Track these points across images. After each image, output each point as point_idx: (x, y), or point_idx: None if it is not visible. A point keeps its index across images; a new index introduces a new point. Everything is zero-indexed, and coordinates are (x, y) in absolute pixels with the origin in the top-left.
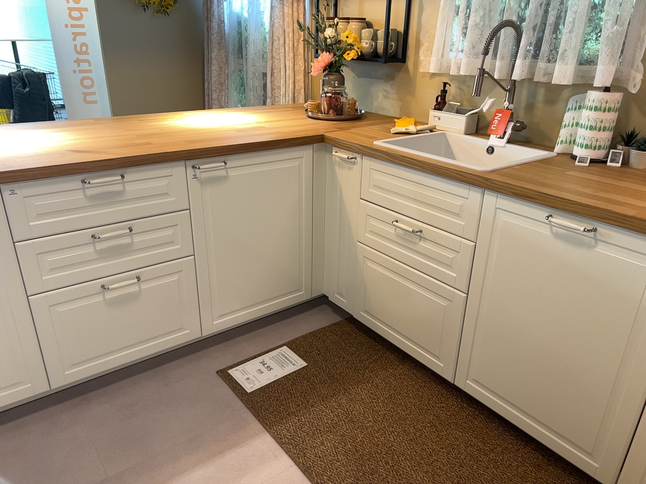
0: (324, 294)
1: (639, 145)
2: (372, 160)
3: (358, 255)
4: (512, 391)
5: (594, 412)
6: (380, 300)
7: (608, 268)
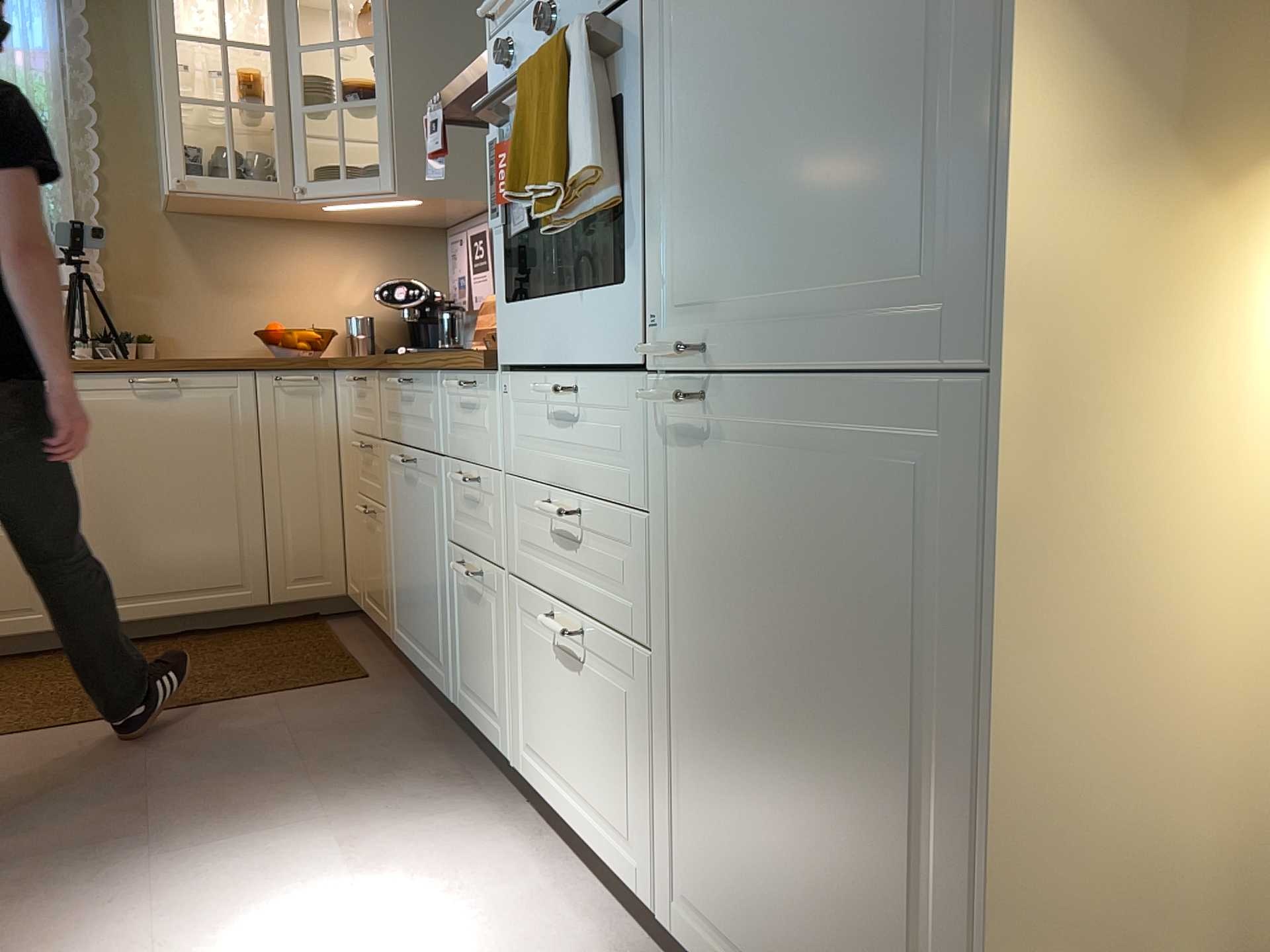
0: None
1: (123, 337)
2: None
3: None
4: (146, 581)
5: (230, 542)
6: None
7: (196, 408)
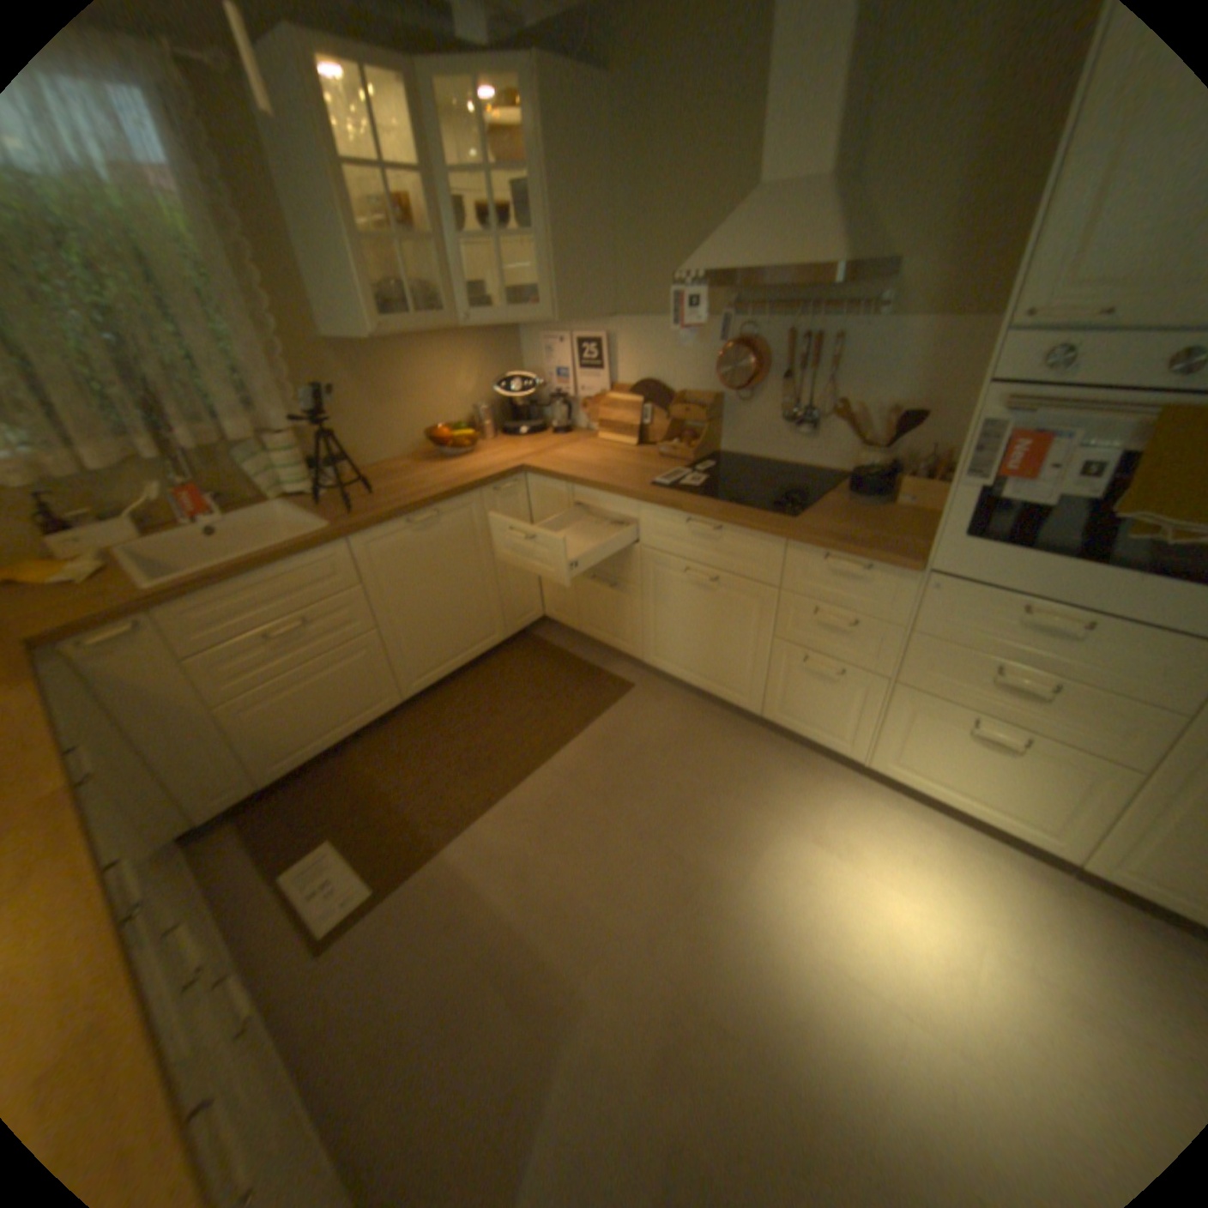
0: (174, 842)
1: (326, 465)
2: (172, 610)
3: (220, 729)
4: (441, 655)
5: (482, 612)
6: (288, 733)
7: (449, 529)
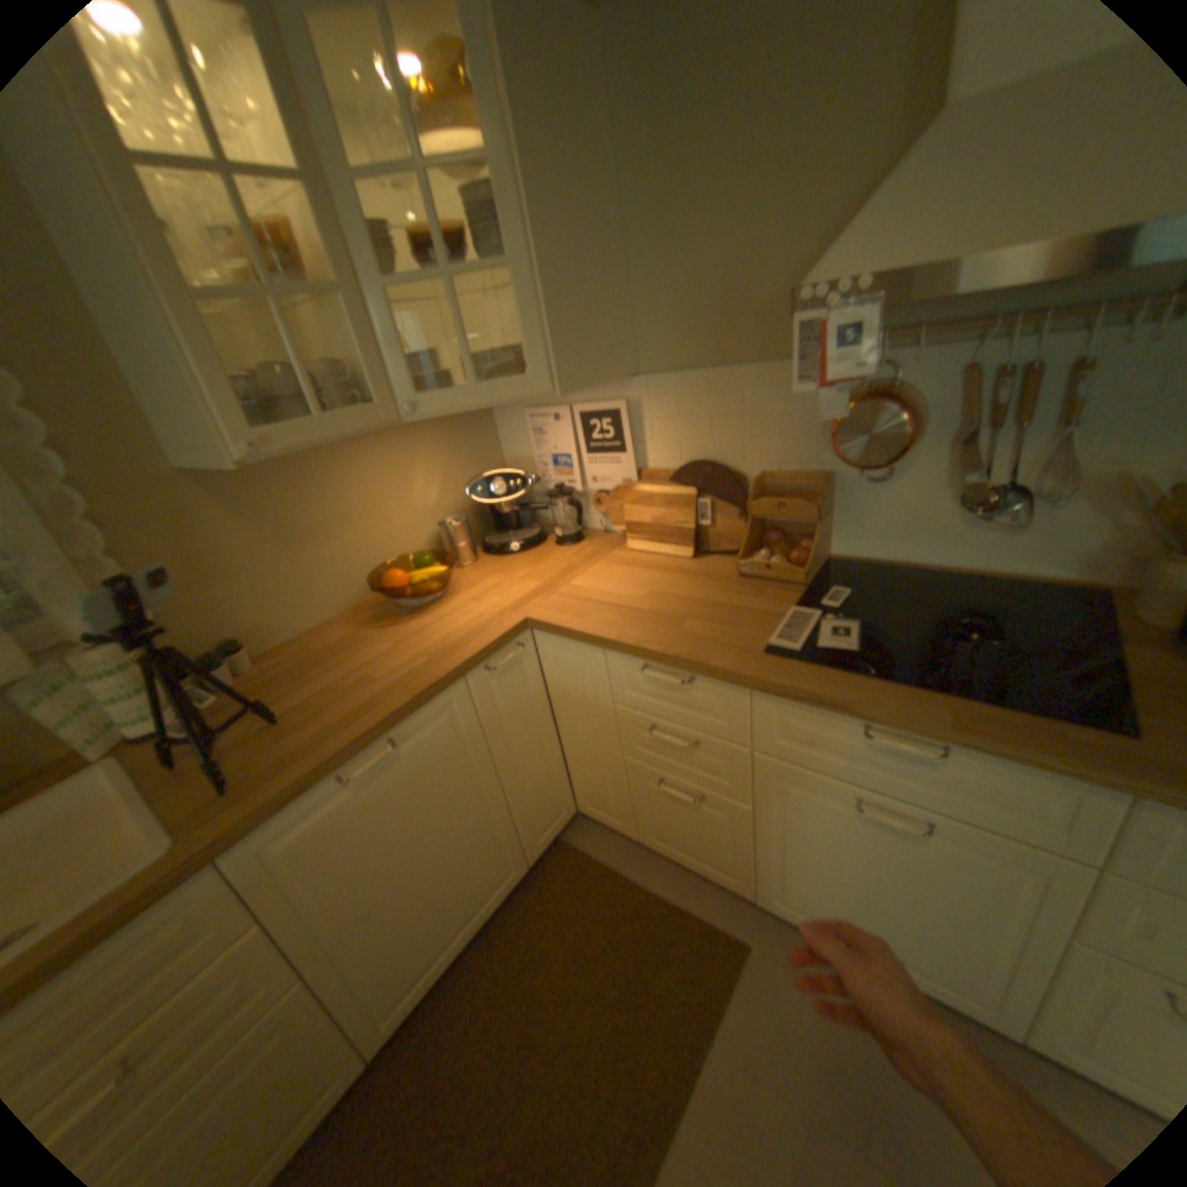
0: None
1: (208, 664)
2: None
3: None
4: (430, 949)
5: (489, 850)
6: None
7: (422, 754)
